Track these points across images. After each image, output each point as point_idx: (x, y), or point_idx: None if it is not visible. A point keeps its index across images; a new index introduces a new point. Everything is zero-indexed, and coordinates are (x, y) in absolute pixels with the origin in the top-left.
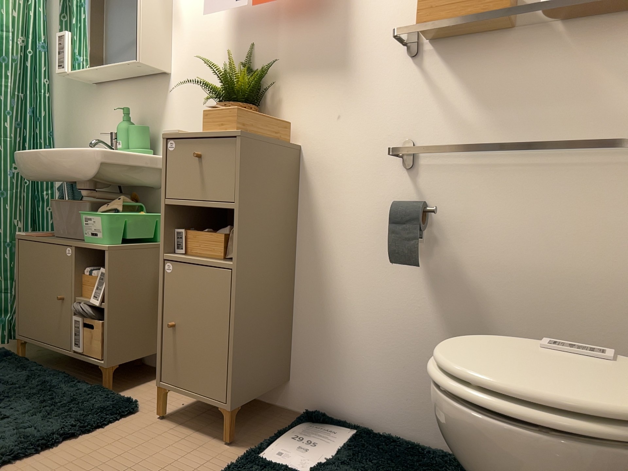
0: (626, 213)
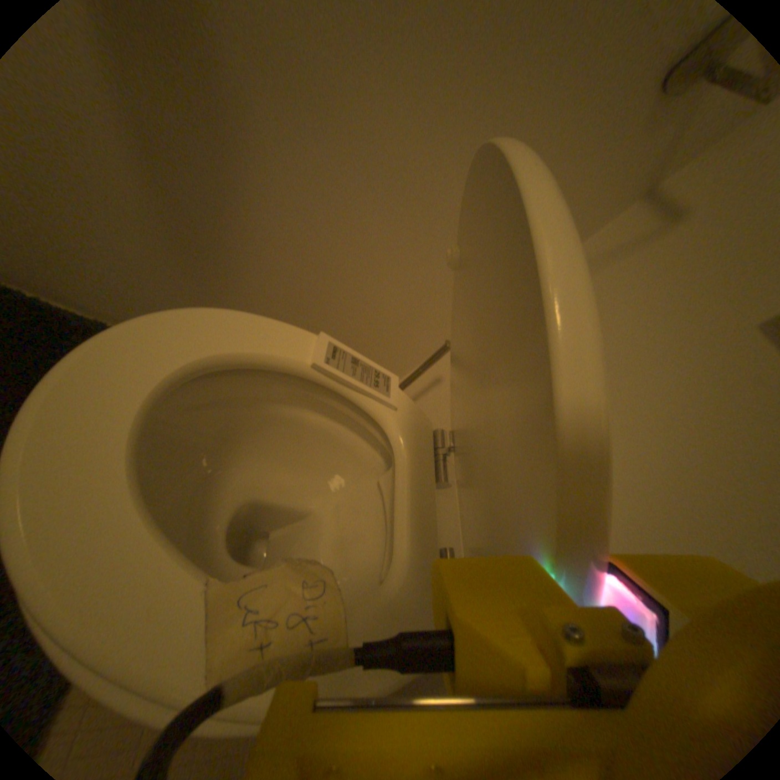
0: (561, 147)
